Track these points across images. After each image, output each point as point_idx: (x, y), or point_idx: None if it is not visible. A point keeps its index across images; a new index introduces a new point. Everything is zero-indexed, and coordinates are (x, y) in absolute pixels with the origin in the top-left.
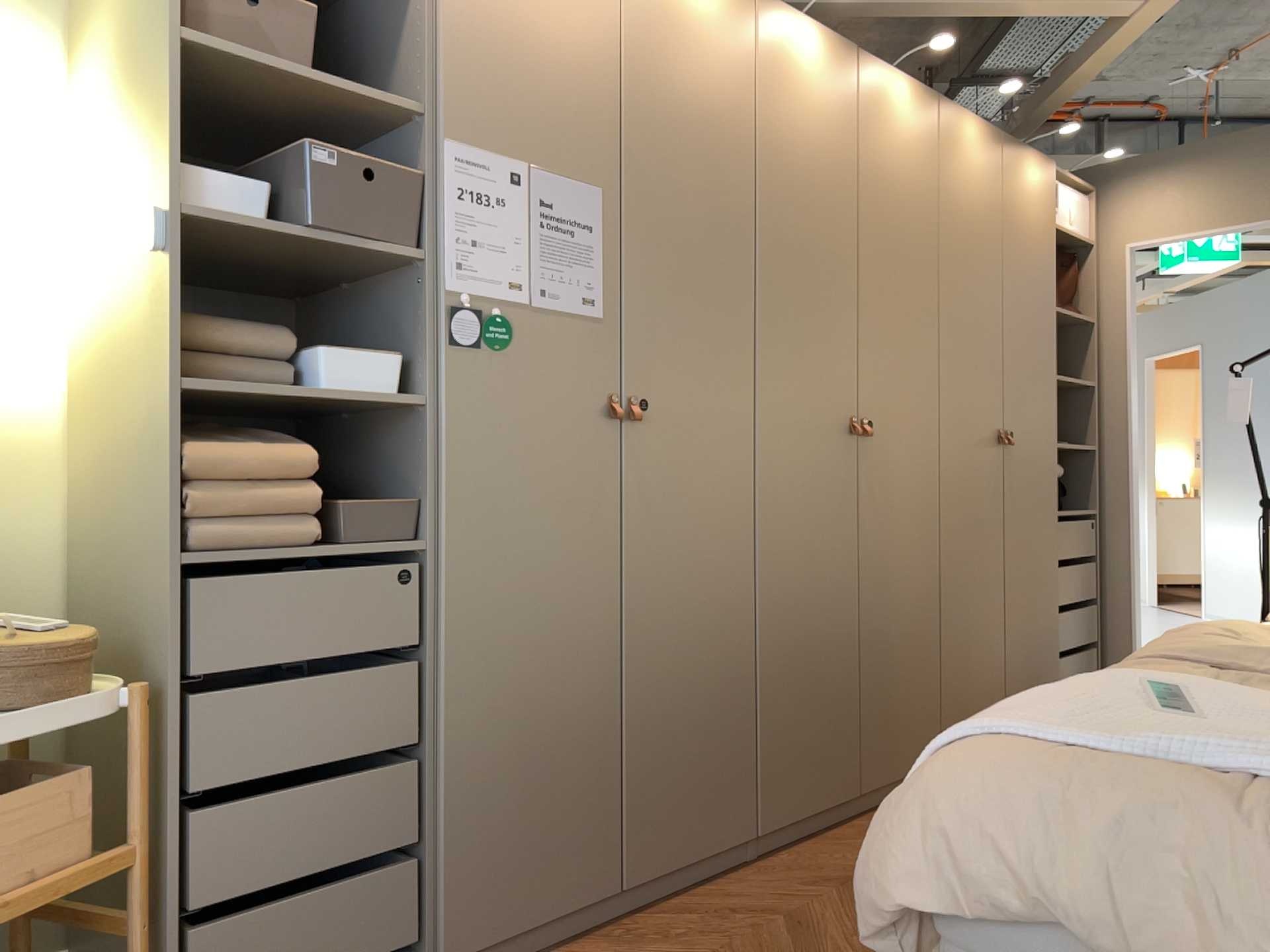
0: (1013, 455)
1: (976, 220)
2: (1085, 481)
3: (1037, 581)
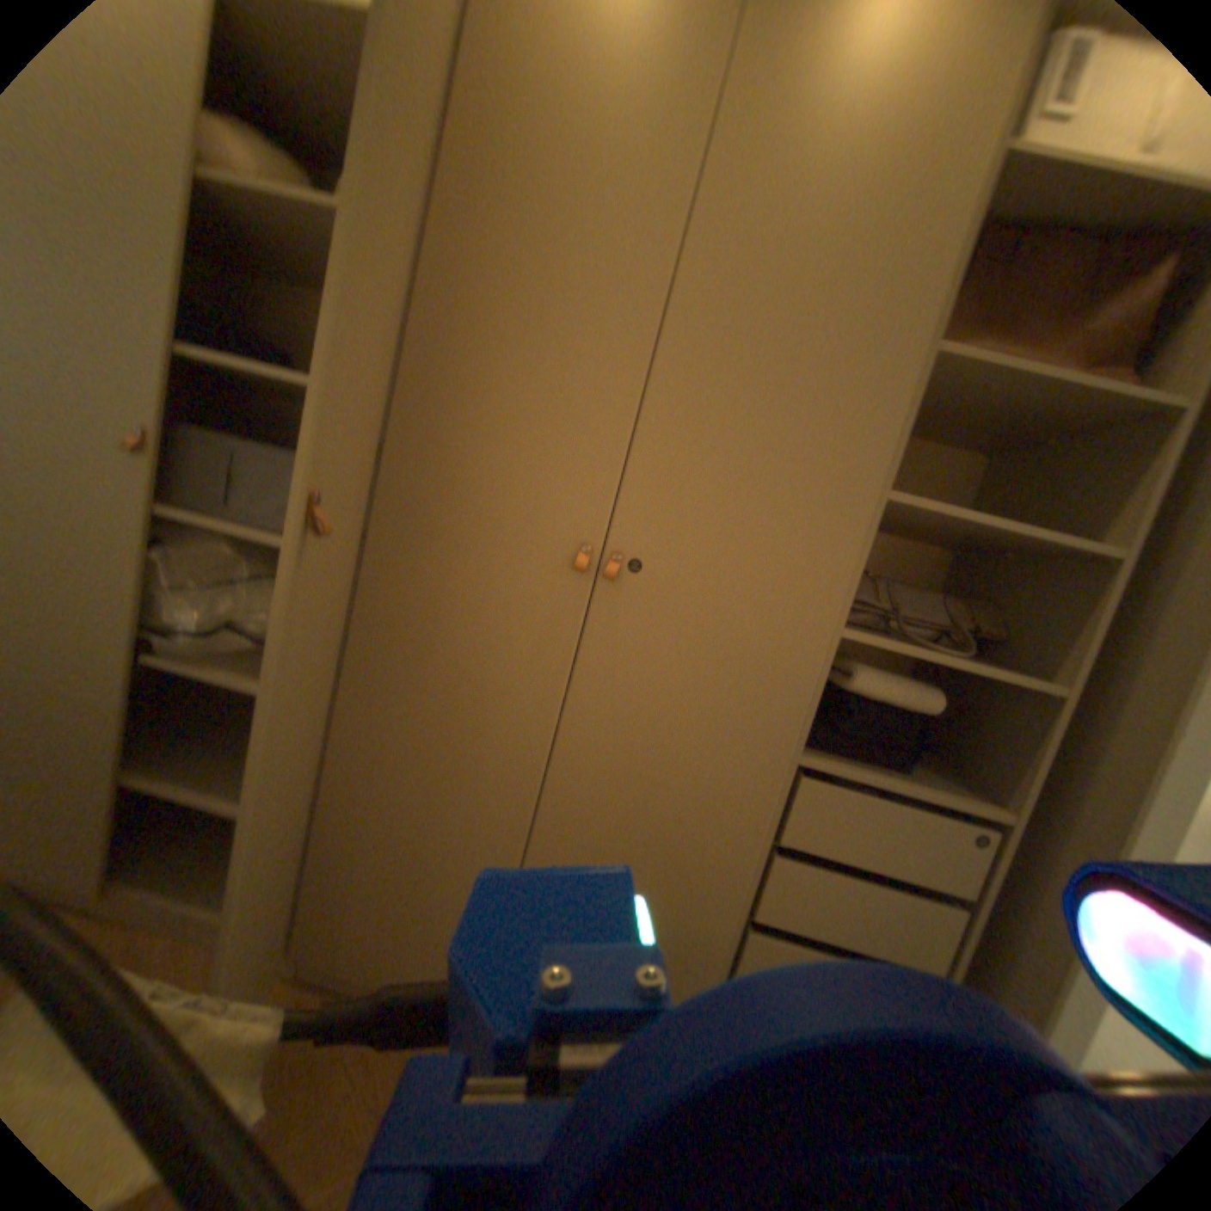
0: (626, 605)
1: (589, 122)
2: (1028, 759)
3: (654, 849)
